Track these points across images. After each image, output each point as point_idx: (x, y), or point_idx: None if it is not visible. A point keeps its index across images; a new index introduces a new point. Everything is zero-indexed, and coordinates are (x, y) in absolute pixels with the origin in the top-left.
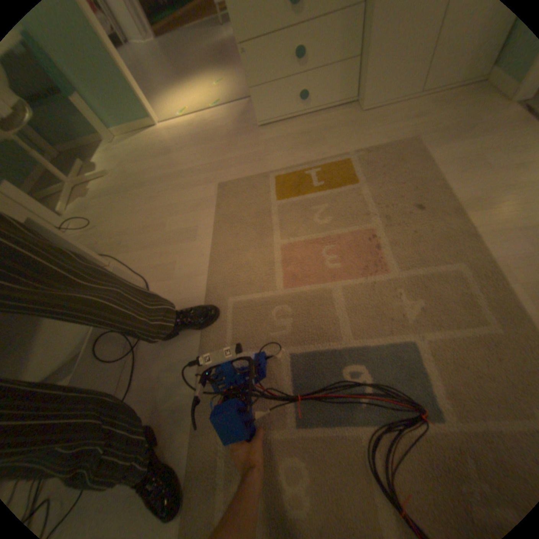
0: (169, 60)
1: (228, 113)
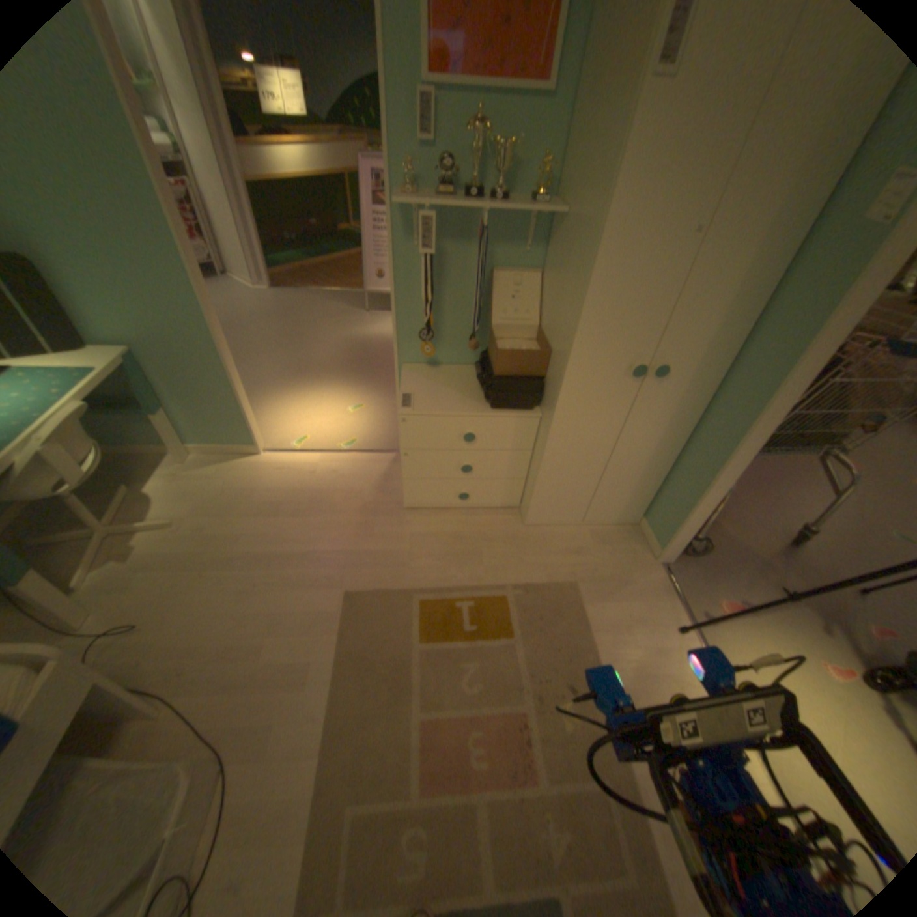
0: (291, 341)
1: (368, 471)
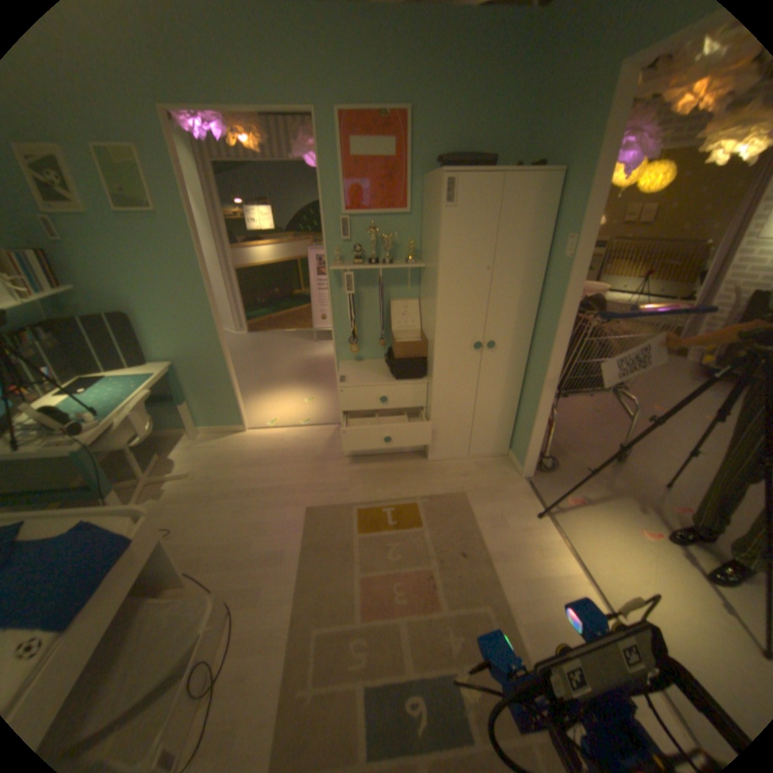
0: (263, 363)
1: (319, 436)
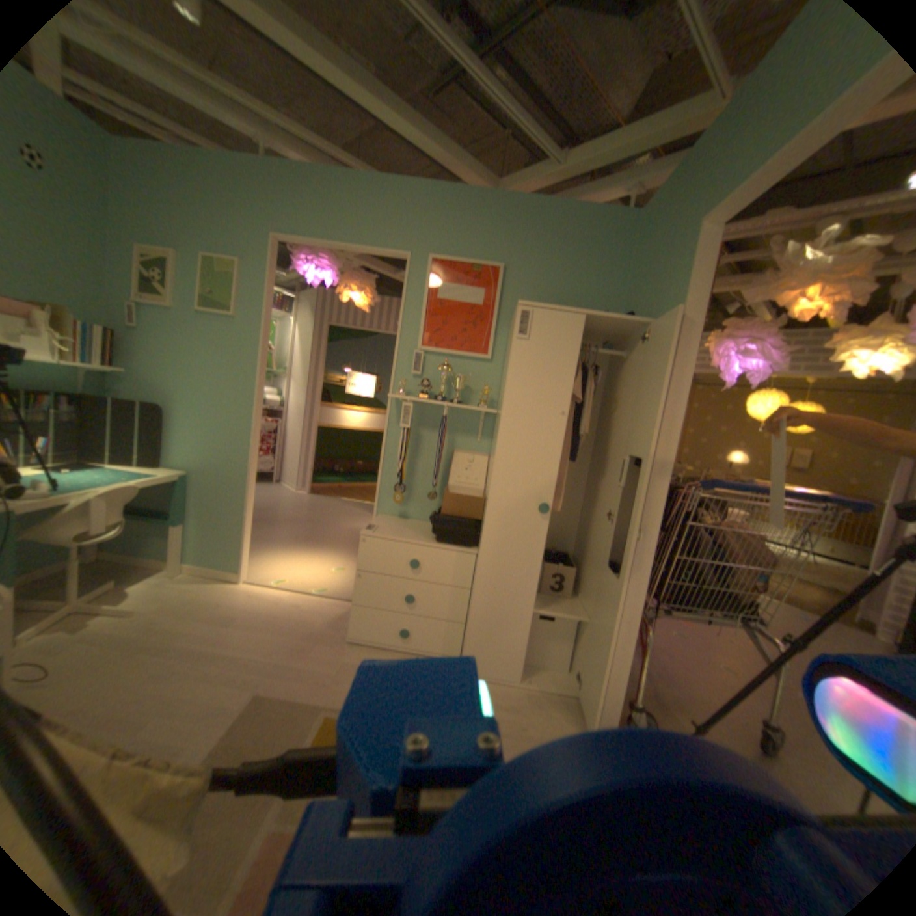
0: (307, 524)
1: (325, 612)
